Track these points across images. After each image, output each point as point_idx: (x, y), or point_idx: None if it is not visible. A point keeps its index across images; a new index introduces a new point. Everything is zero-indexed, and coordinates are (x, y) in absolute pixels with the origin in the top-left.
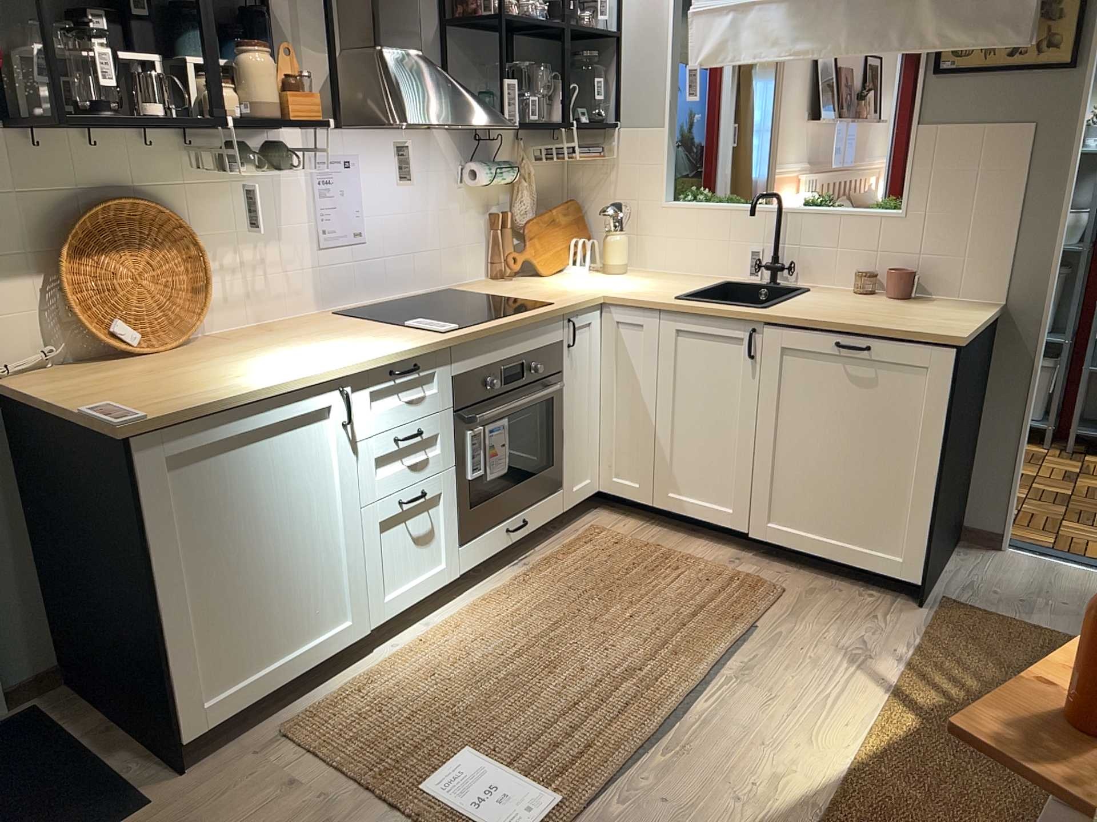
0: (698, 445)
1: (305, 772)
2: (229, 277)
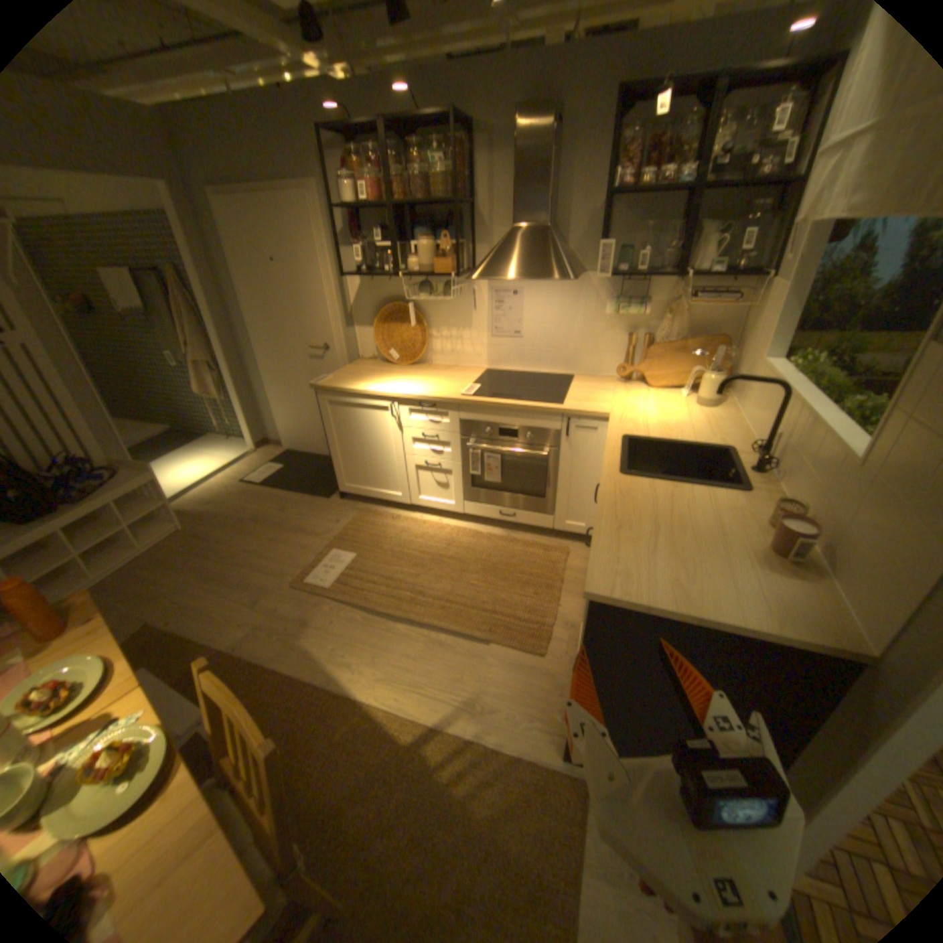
0: None
1: (343, 522)
2: (443, 341)
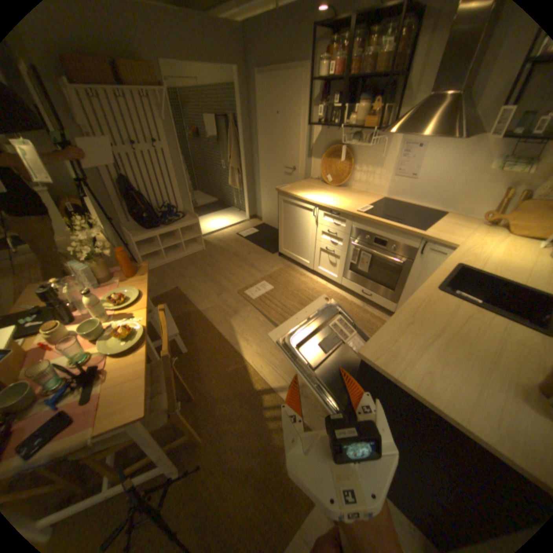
0: None
1: (274, 268)
2: (361, 174)
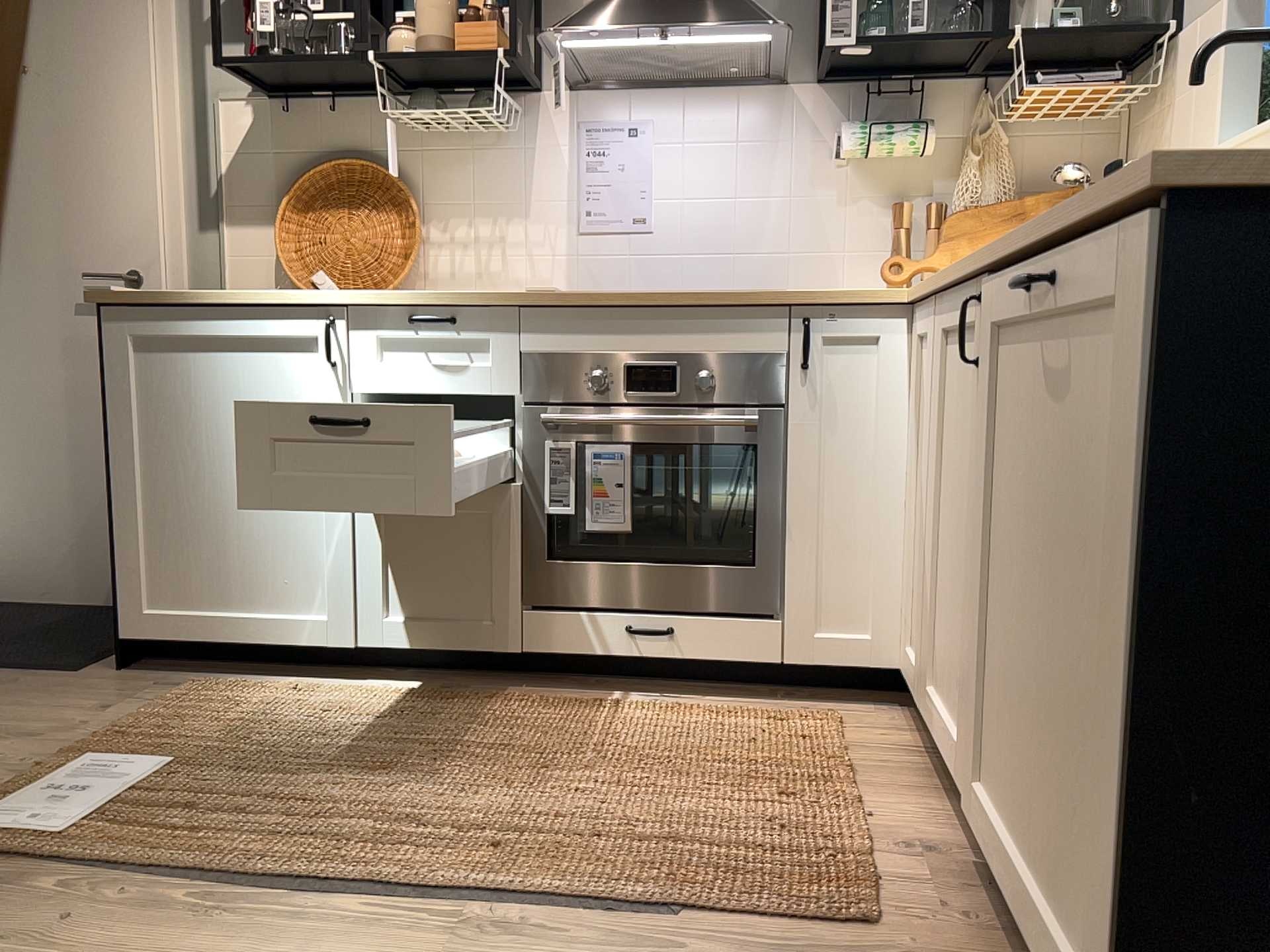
0: (955, 584)
1: (128, 709)
2: (457, 251)
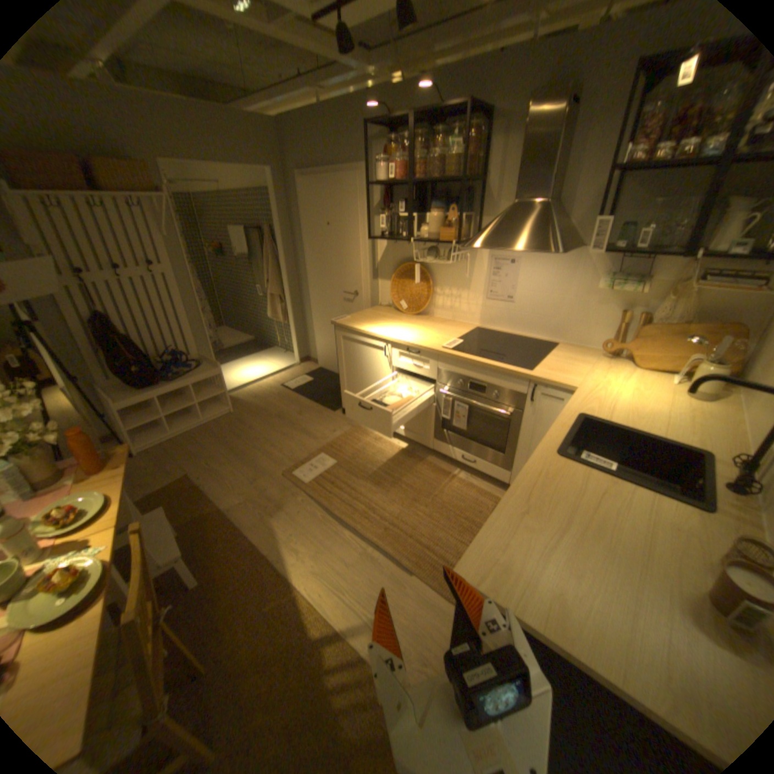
0: None
1: (338, 432)
2: (444, 298)
